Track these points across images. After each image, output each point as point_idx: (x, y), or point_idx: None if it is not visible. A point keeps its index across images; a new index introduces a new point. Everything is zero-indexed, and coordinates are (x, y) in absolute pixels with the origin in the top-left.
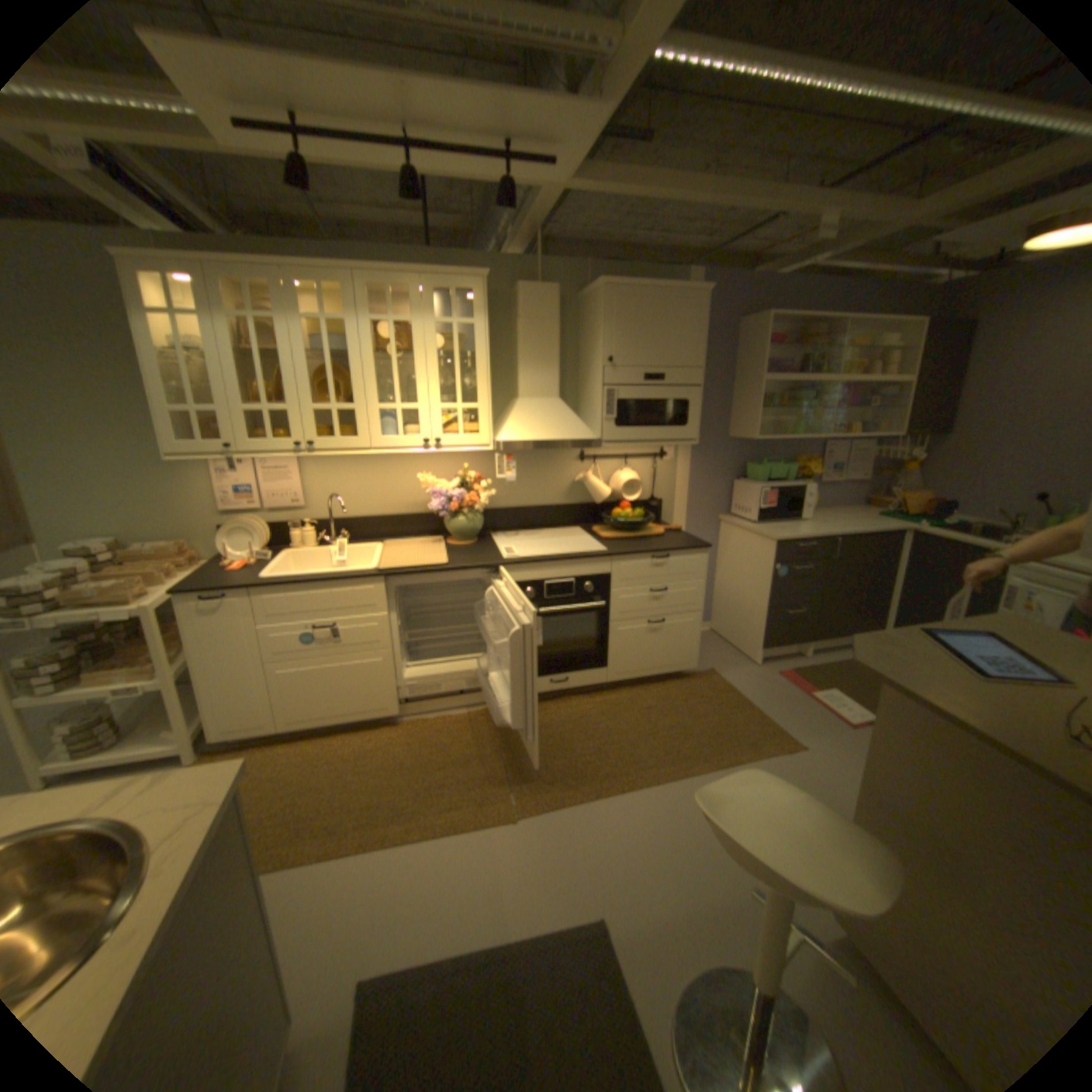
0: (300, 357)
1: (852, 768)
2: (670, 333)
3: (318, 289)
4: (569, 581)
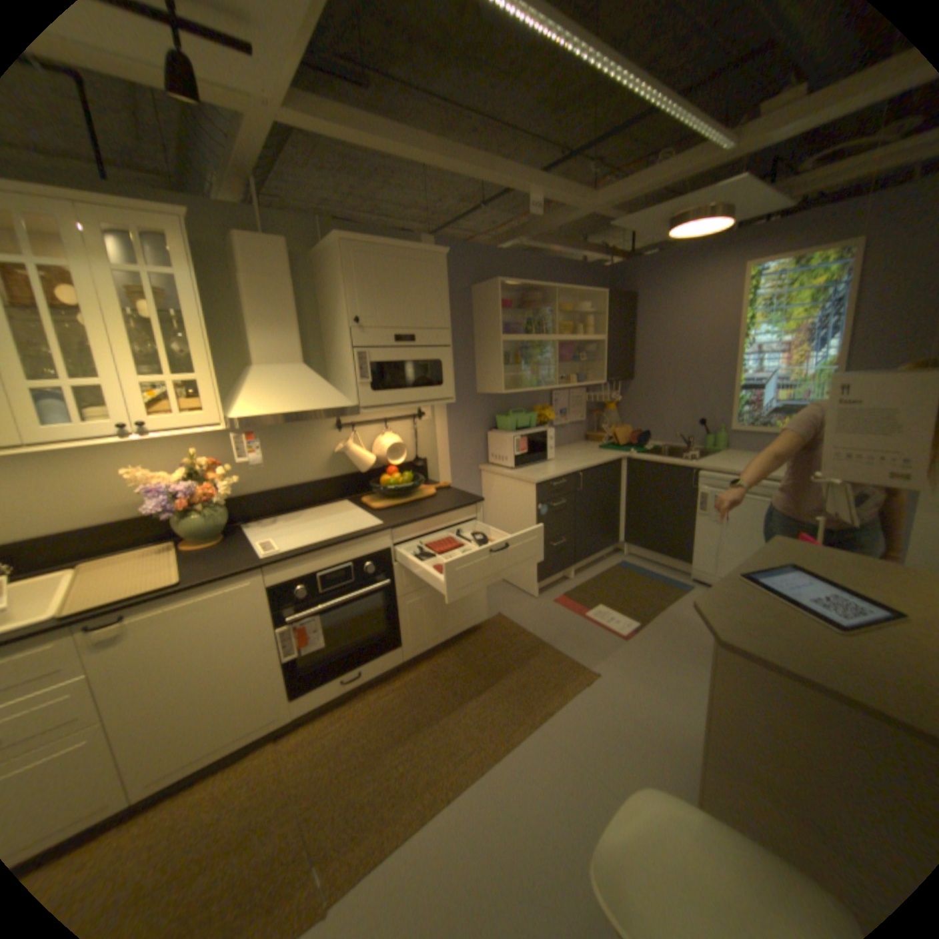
0: None
1: (638, 683)
2: (414, 294)
3: None
4: (345, 566)
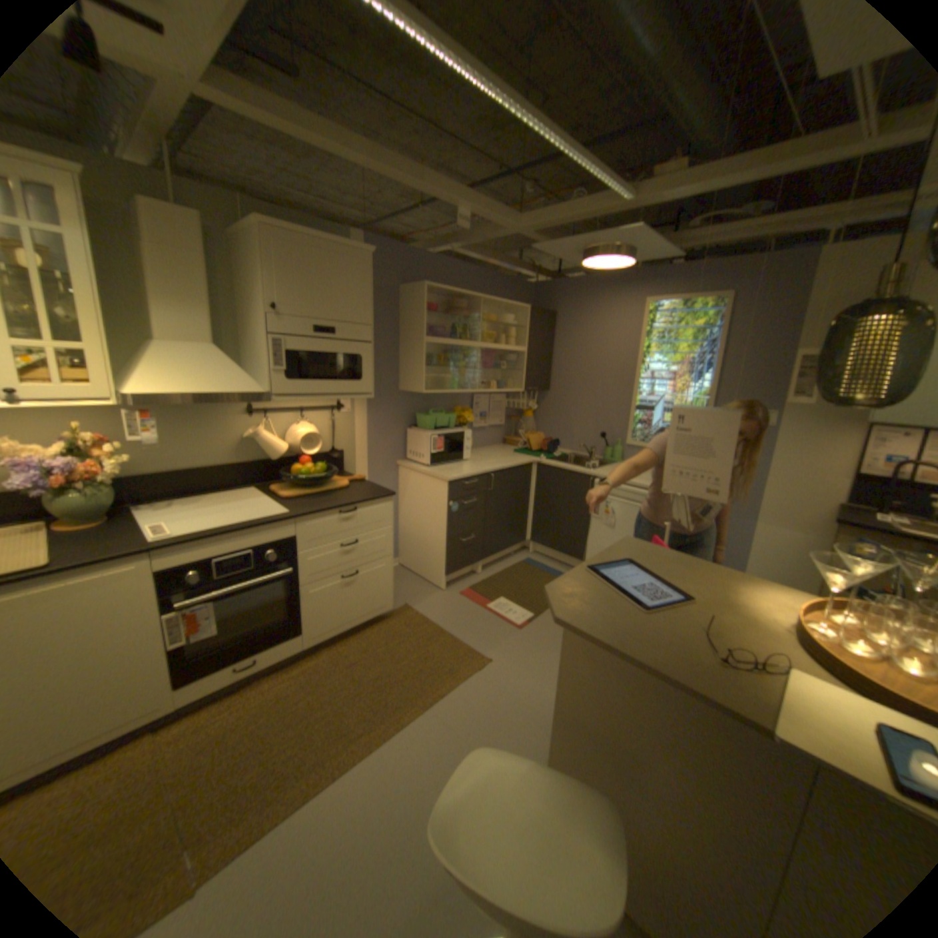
0: None
1: (524, 666)
2: (337, 288)
3: None
4: (246, 553)
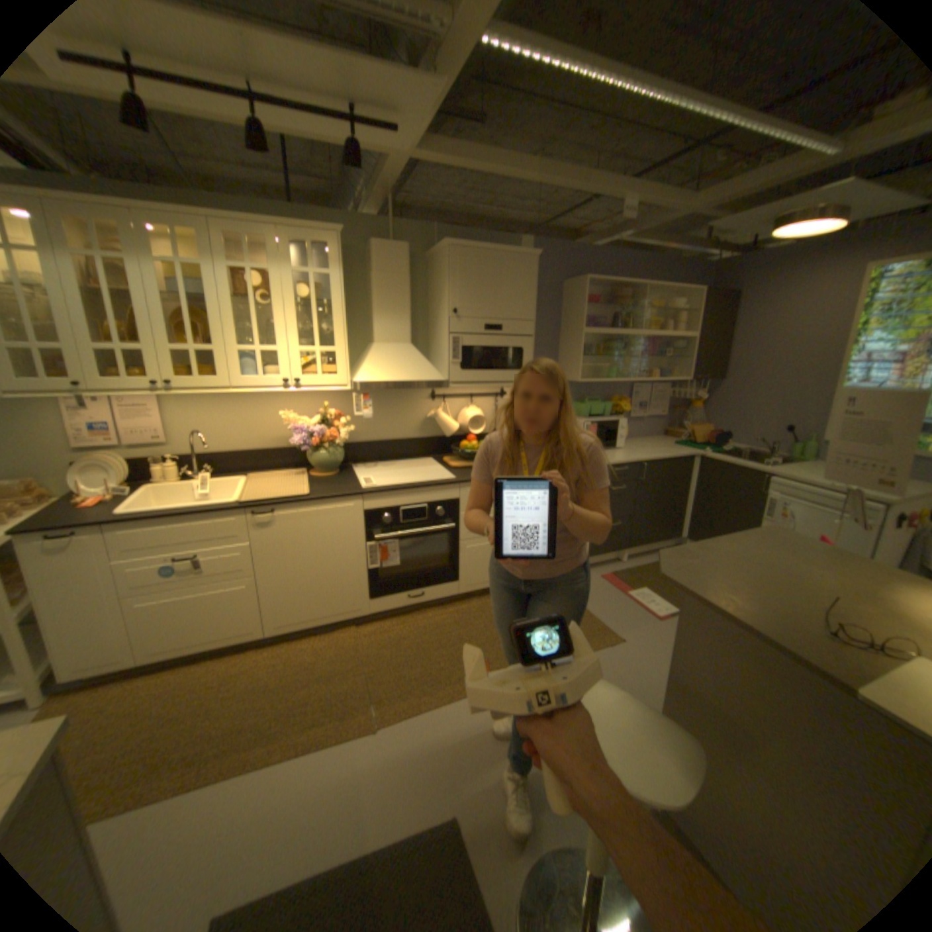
0: (154, 298)
1: (659, 654)
2: (505, 290)
3: (174, 234)
4: (422, 506)
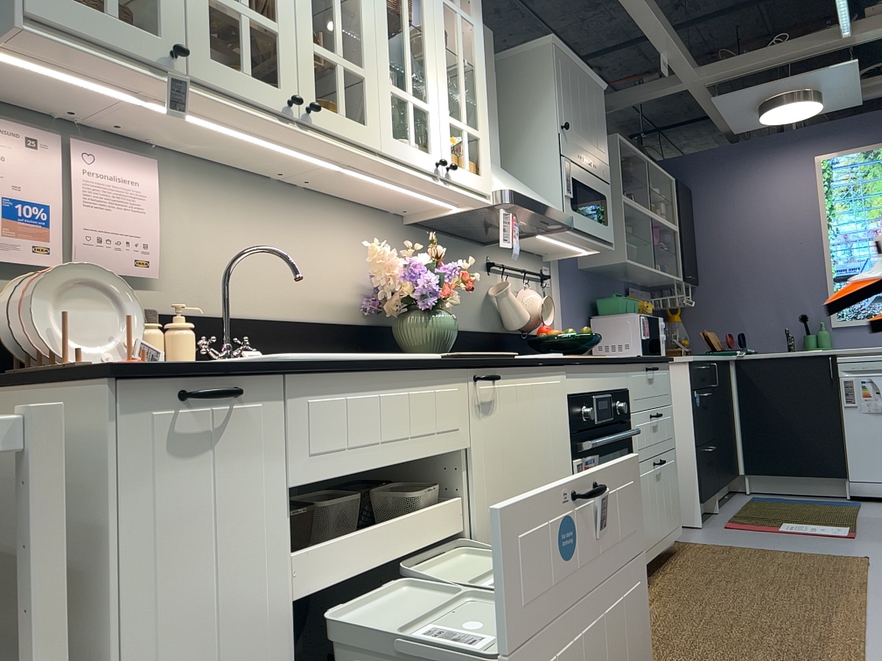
0: None
1: None
2: (591, 120)
3: None
4: (606, 396)
